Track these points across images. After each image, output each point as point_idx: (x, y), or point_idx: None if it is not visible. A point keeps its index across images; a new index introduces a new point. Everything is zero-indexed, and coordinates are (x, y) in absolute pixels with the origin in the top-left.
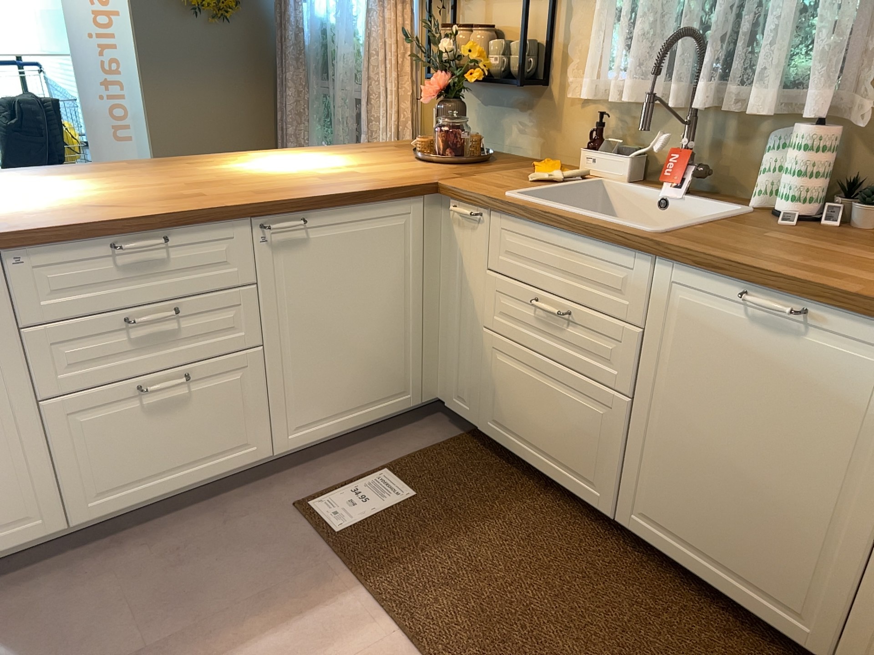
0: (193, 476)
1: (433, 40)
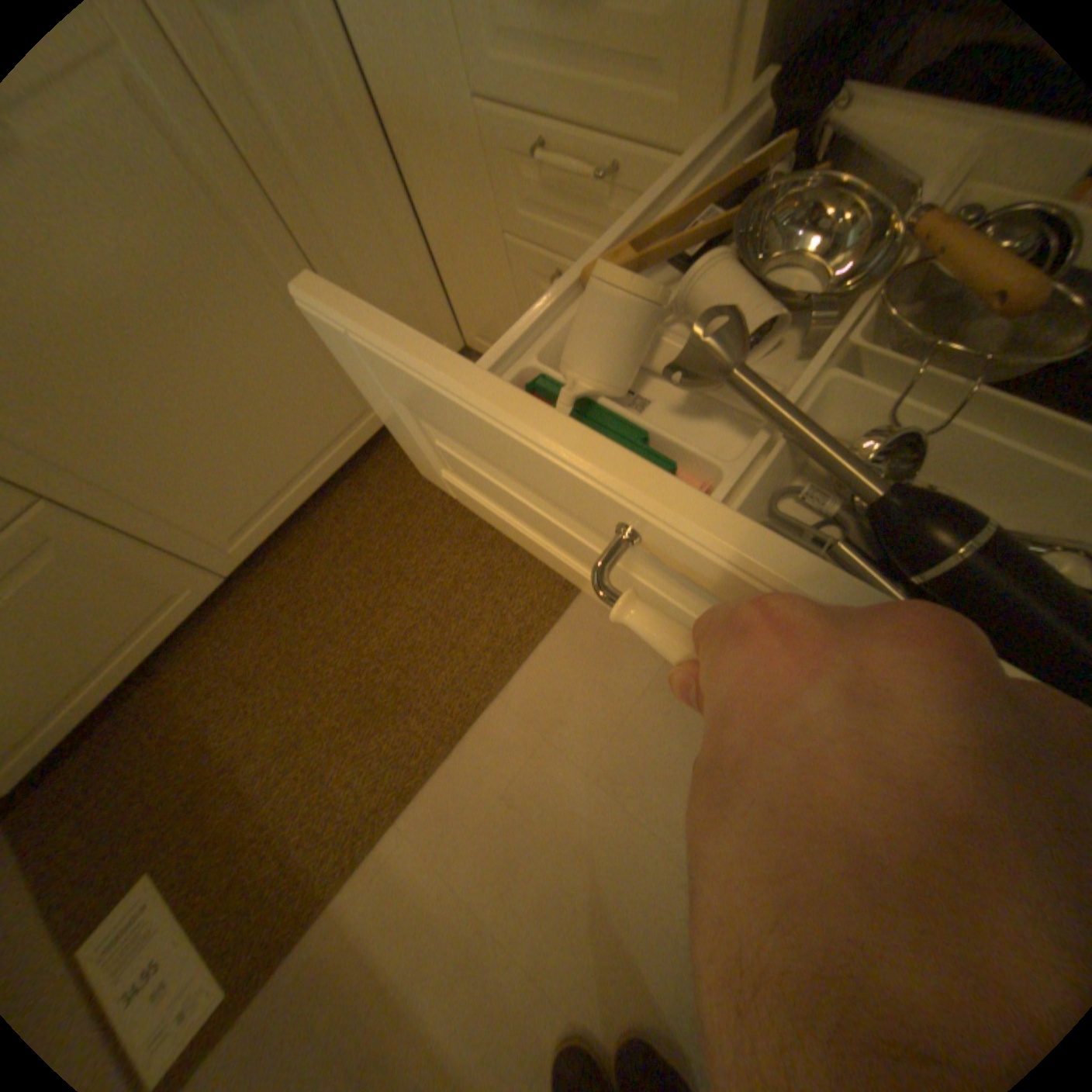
0: None
1: None
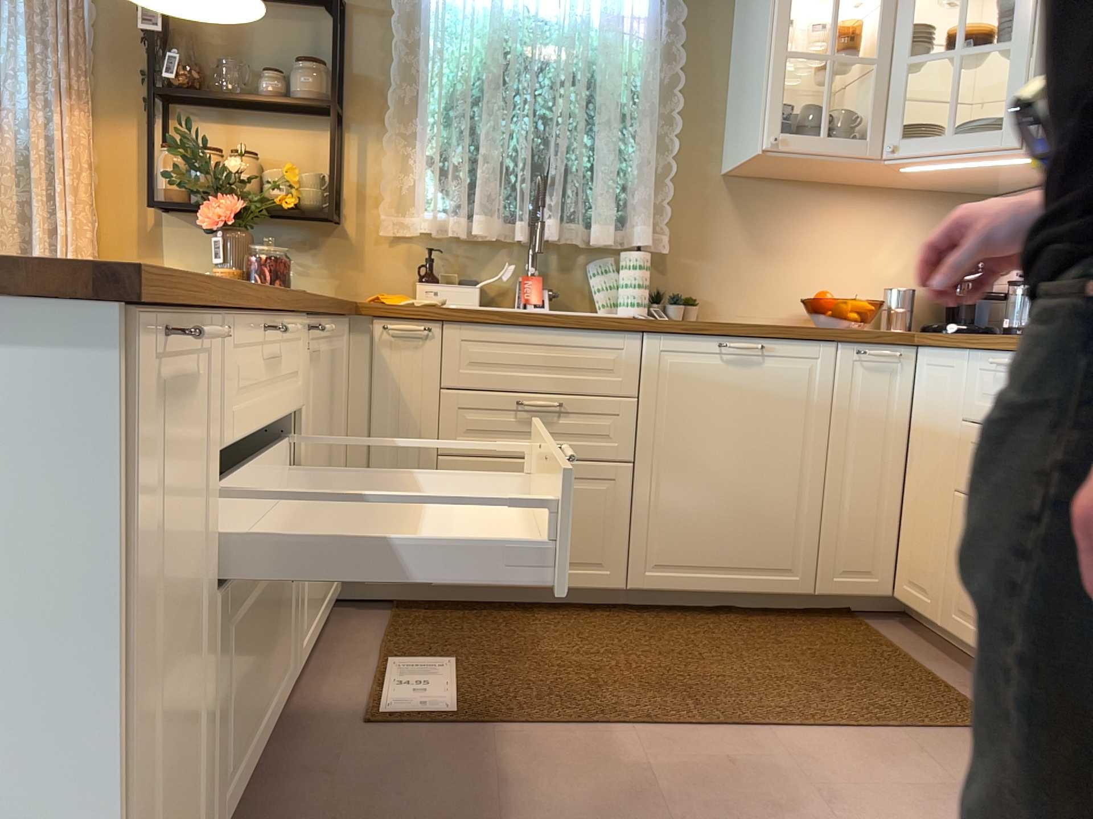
0: (264, 728)
1: (204, 156)
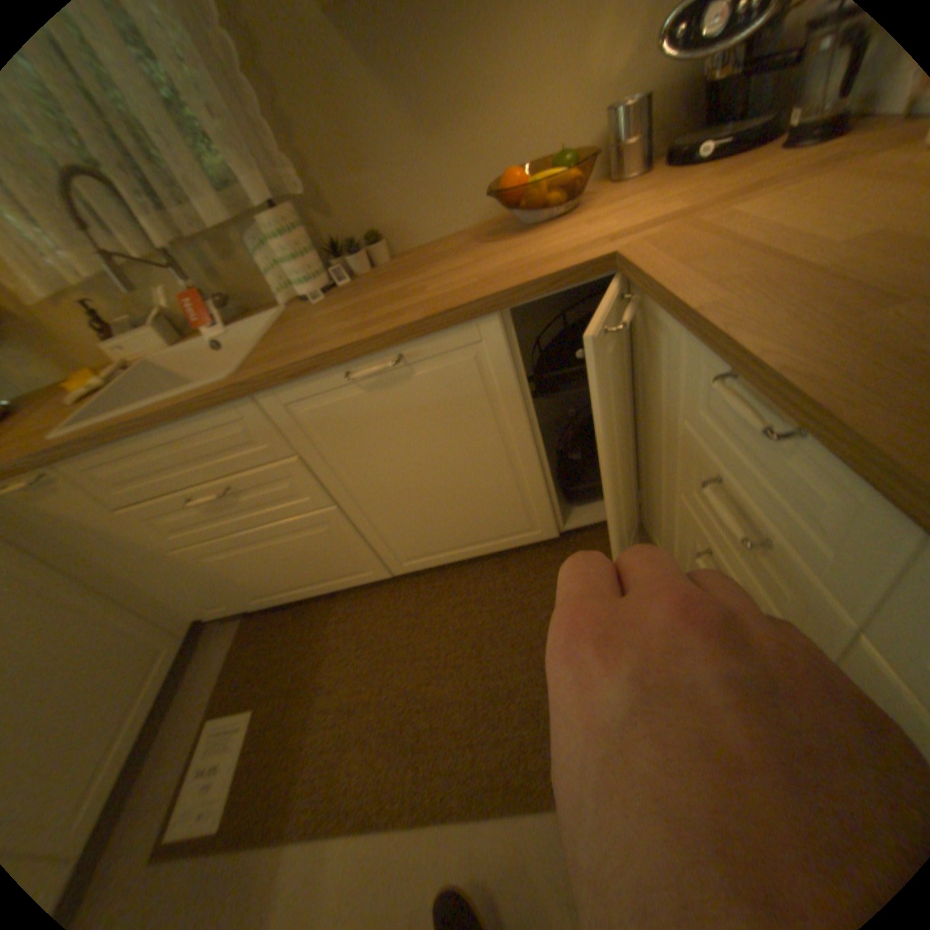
0: None
1: None
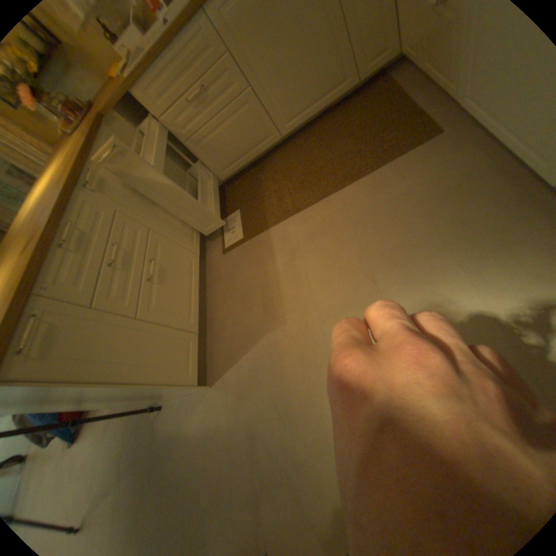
0: (196, 284)
1: None
